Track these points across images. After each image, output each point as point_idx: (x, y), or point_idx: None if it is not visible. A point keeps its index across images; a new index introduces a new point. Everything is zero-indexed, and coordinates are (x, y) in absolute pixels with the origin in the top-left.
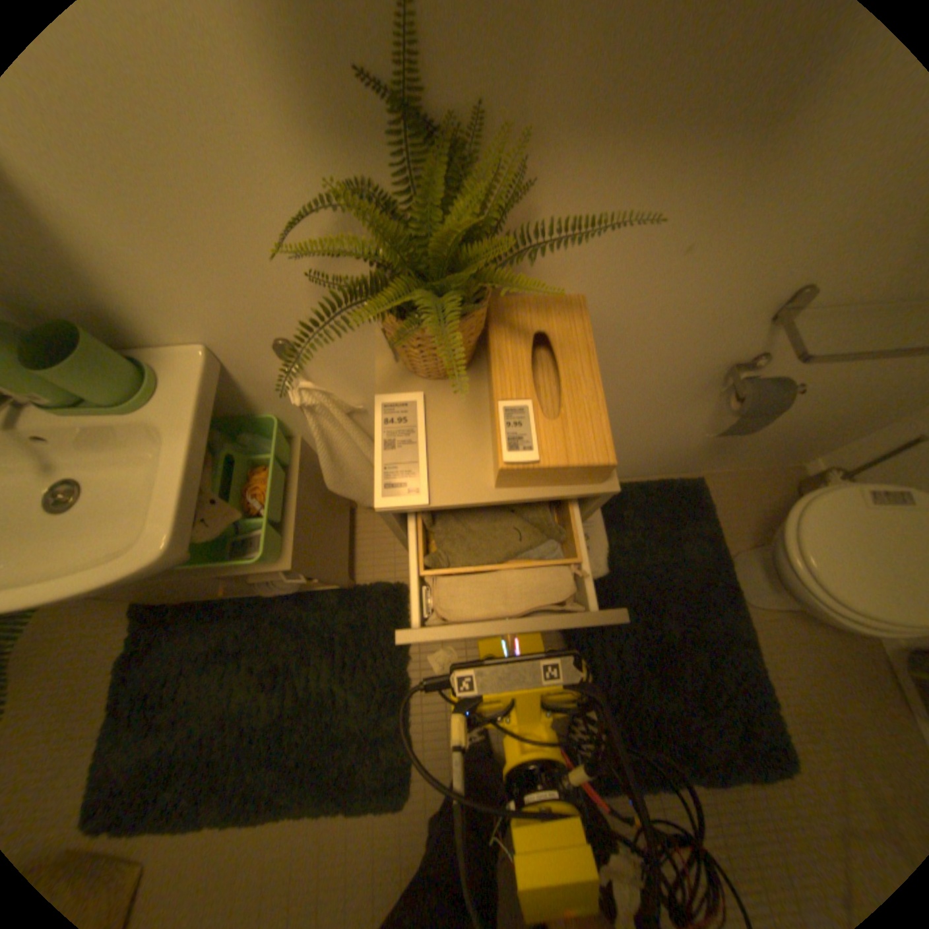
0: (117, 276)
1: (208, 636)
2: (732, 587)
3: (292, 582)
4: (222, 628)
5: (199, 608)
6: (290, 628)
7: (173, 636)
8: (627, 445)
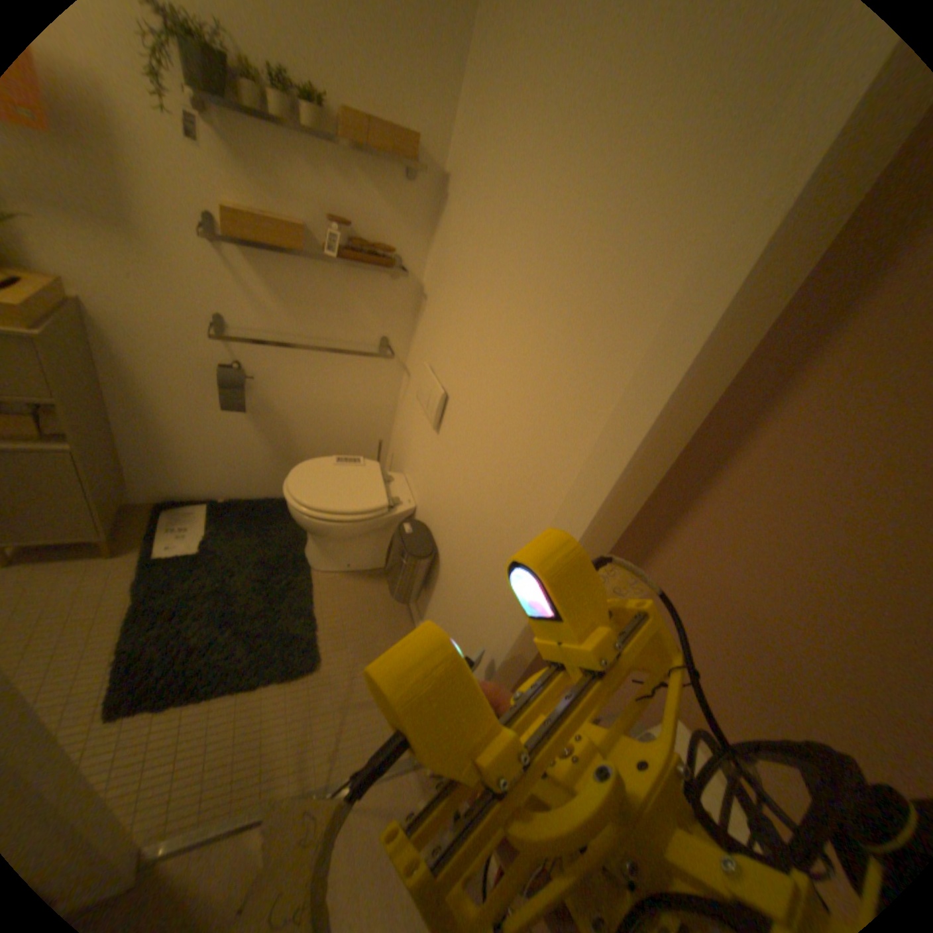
0: None
1: None
2: (299, 556)
3: None
4: None
5: None
6: None
7: None
8: (206, 446)
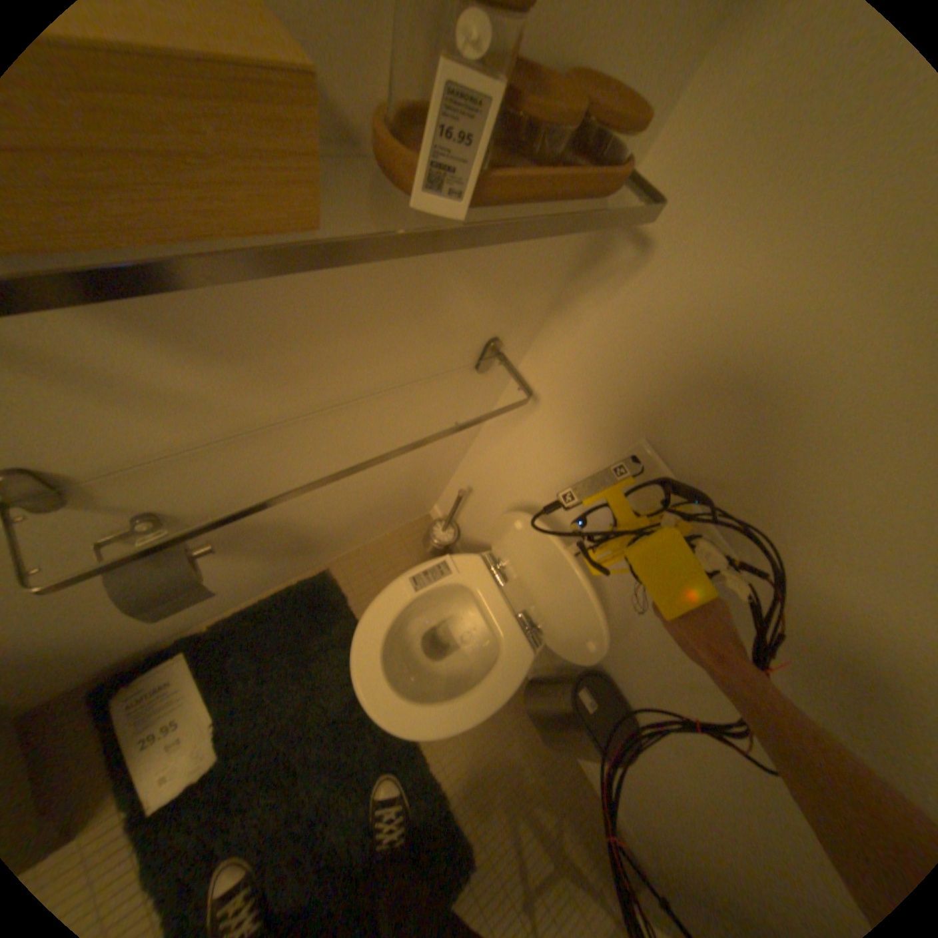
0: None
1: None
2: None
3: None
4: None
5: None
6: None
7: None
8: None
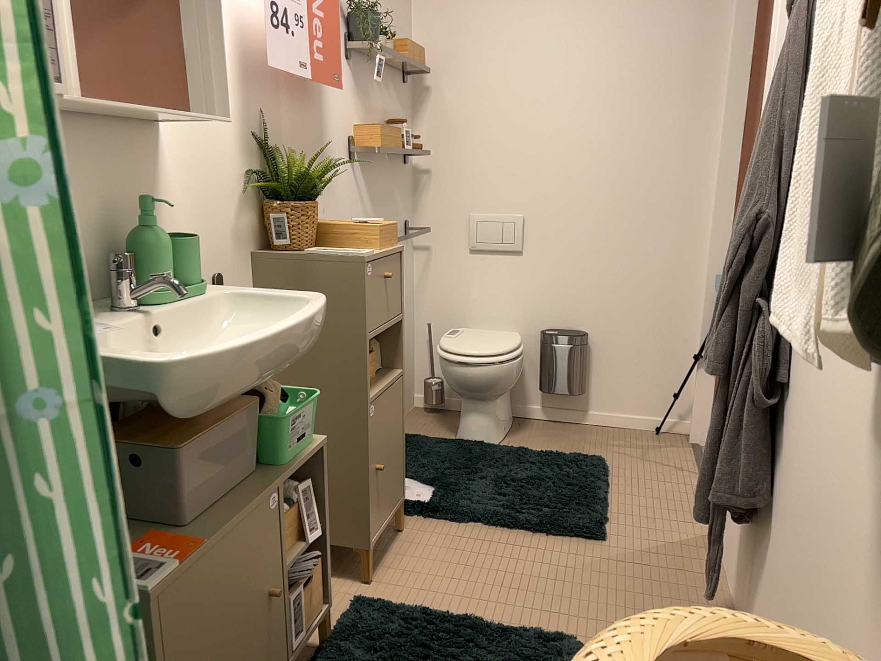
0: (172, 220)
1: None
2: (477, 444)
3: (315, 535)
4: None
5: None
6: None
7: None
8: None
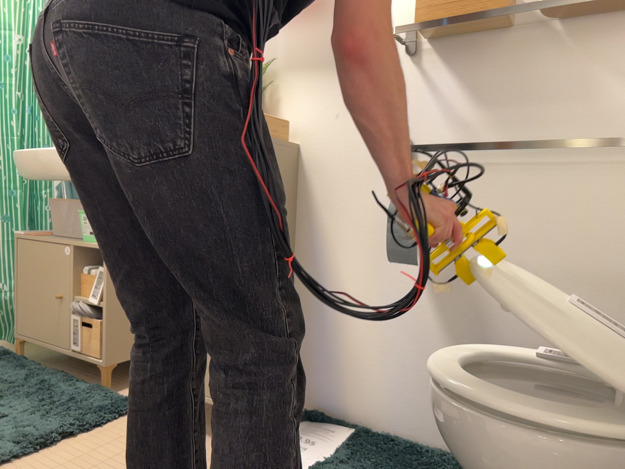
0: None
1: (12, 366)
2: None
3: (97, 298)
4: (23, 368)
5: (29, 358)
6: (51, 382)
7: (0, 360)
8: (372, 327)
